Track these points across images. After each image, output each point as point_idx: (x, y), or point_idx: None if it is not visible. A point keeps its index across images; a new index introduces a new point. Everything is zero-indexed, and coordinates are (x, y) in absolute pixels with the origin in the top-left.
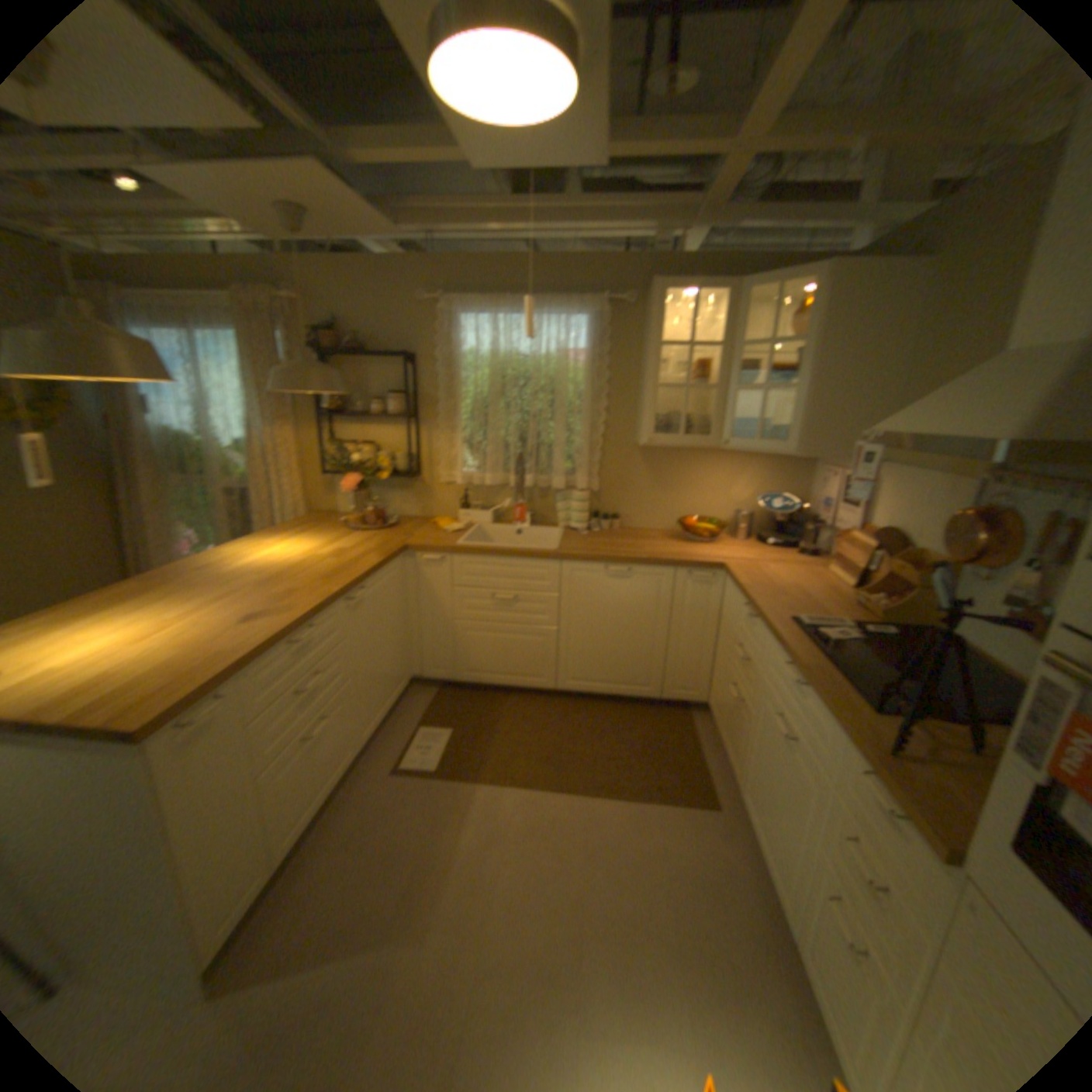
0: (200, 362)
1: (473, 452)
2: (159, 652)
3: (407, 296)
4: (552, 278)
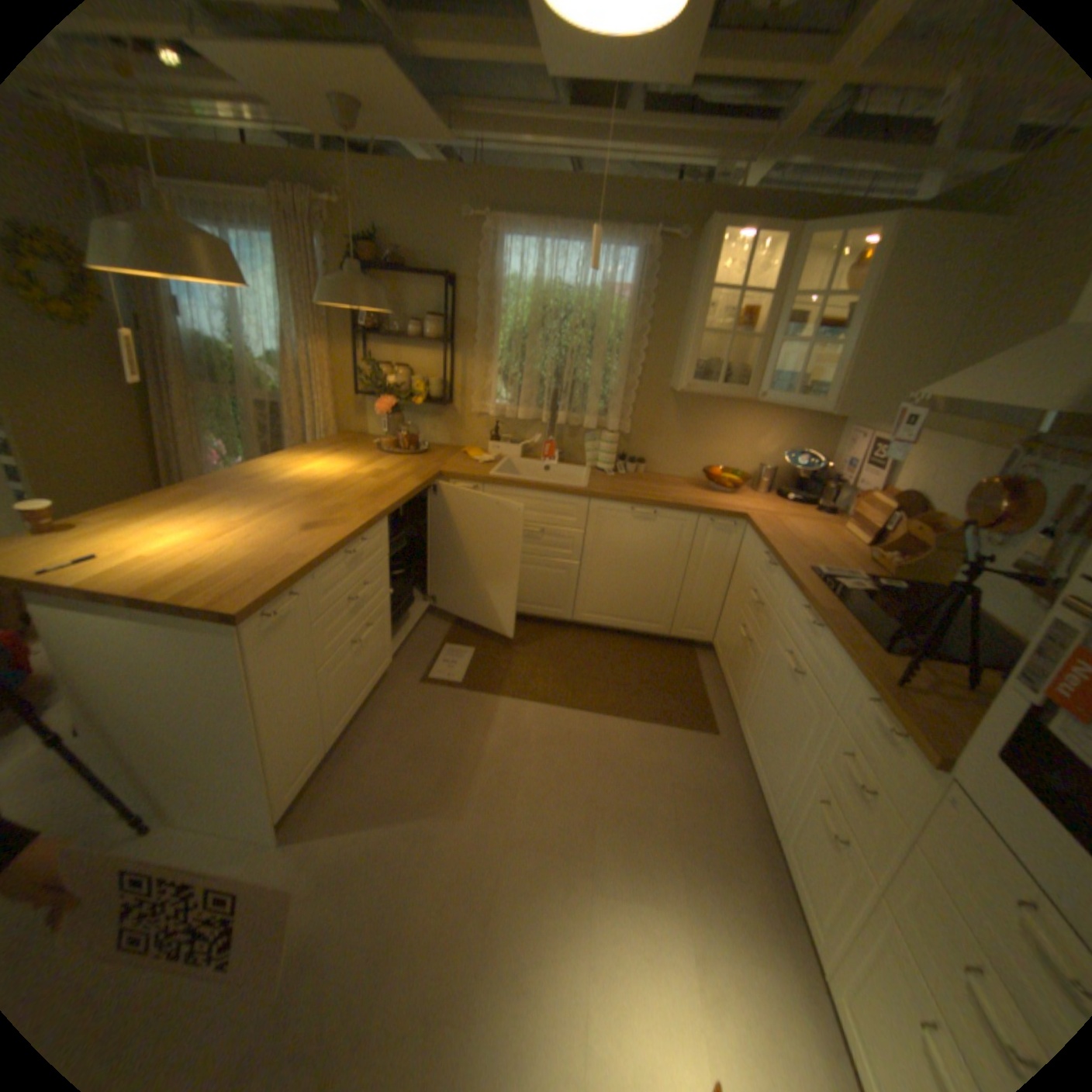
0: None
1: (505, 385)
2: (231, 551)
3: (450, 212)
4: (603, 205)
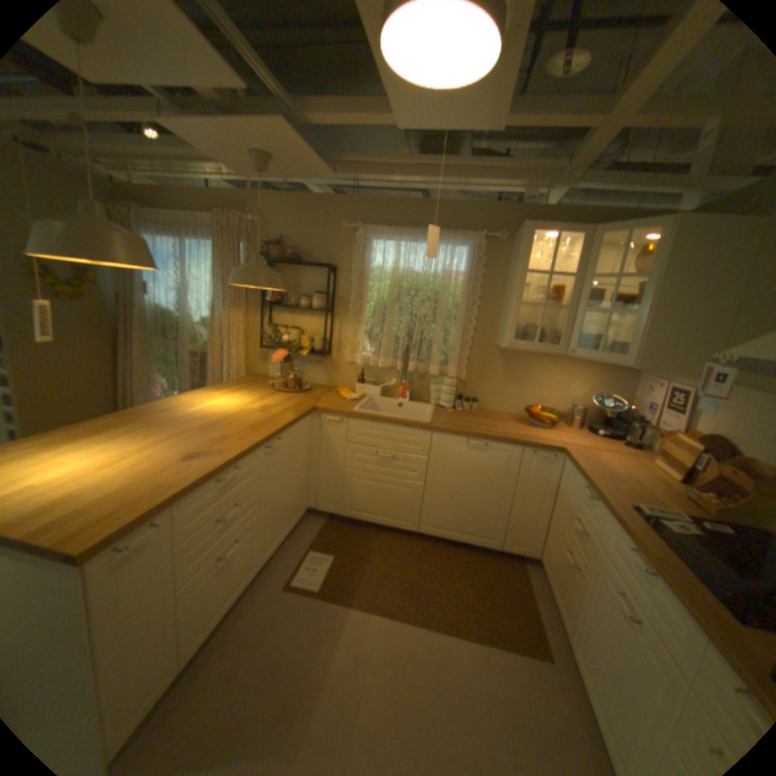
0: (182, 262)
1: (369, 342)
2: (110, 482)
3: (334, 225)
4: (442, 218)
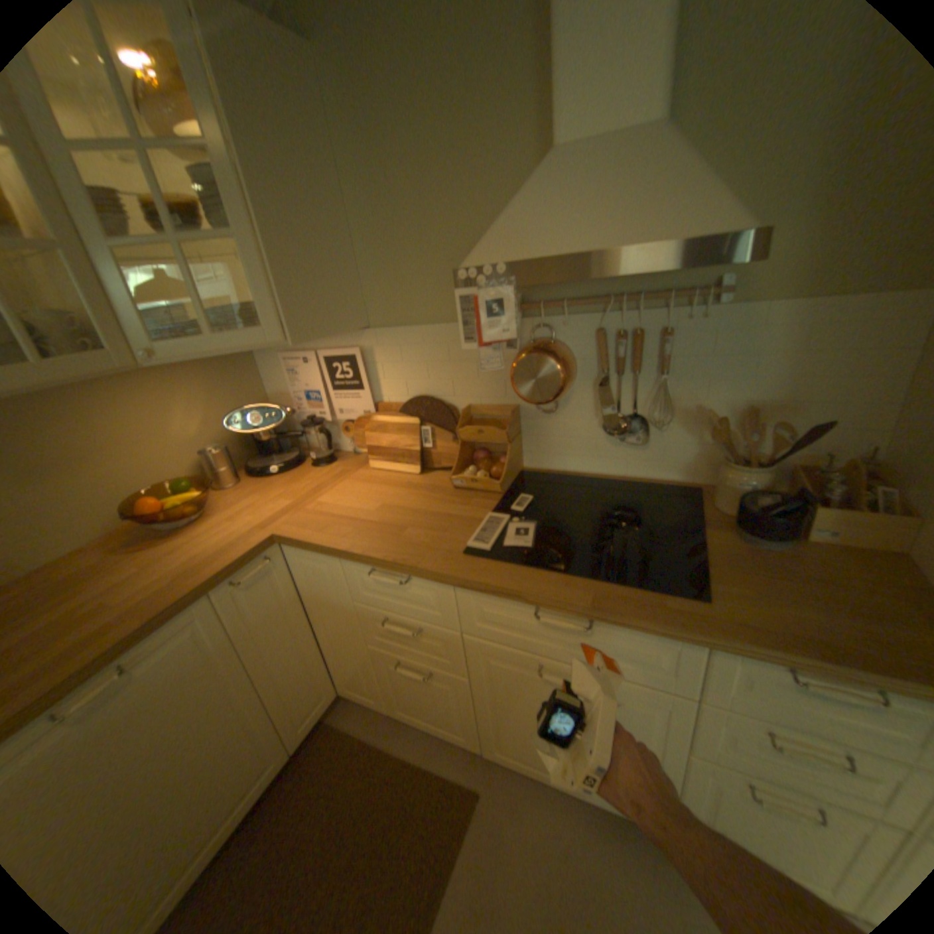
0: None
1: None
2: None
3: None
4: None
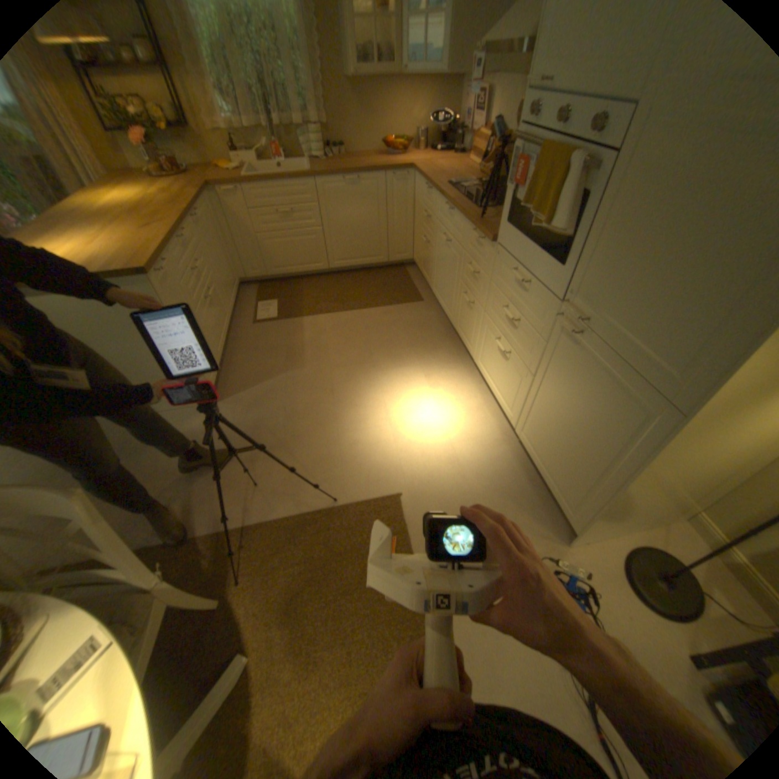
0: None
1: (222, 99)
2: (107, 246)
3: None
4: None
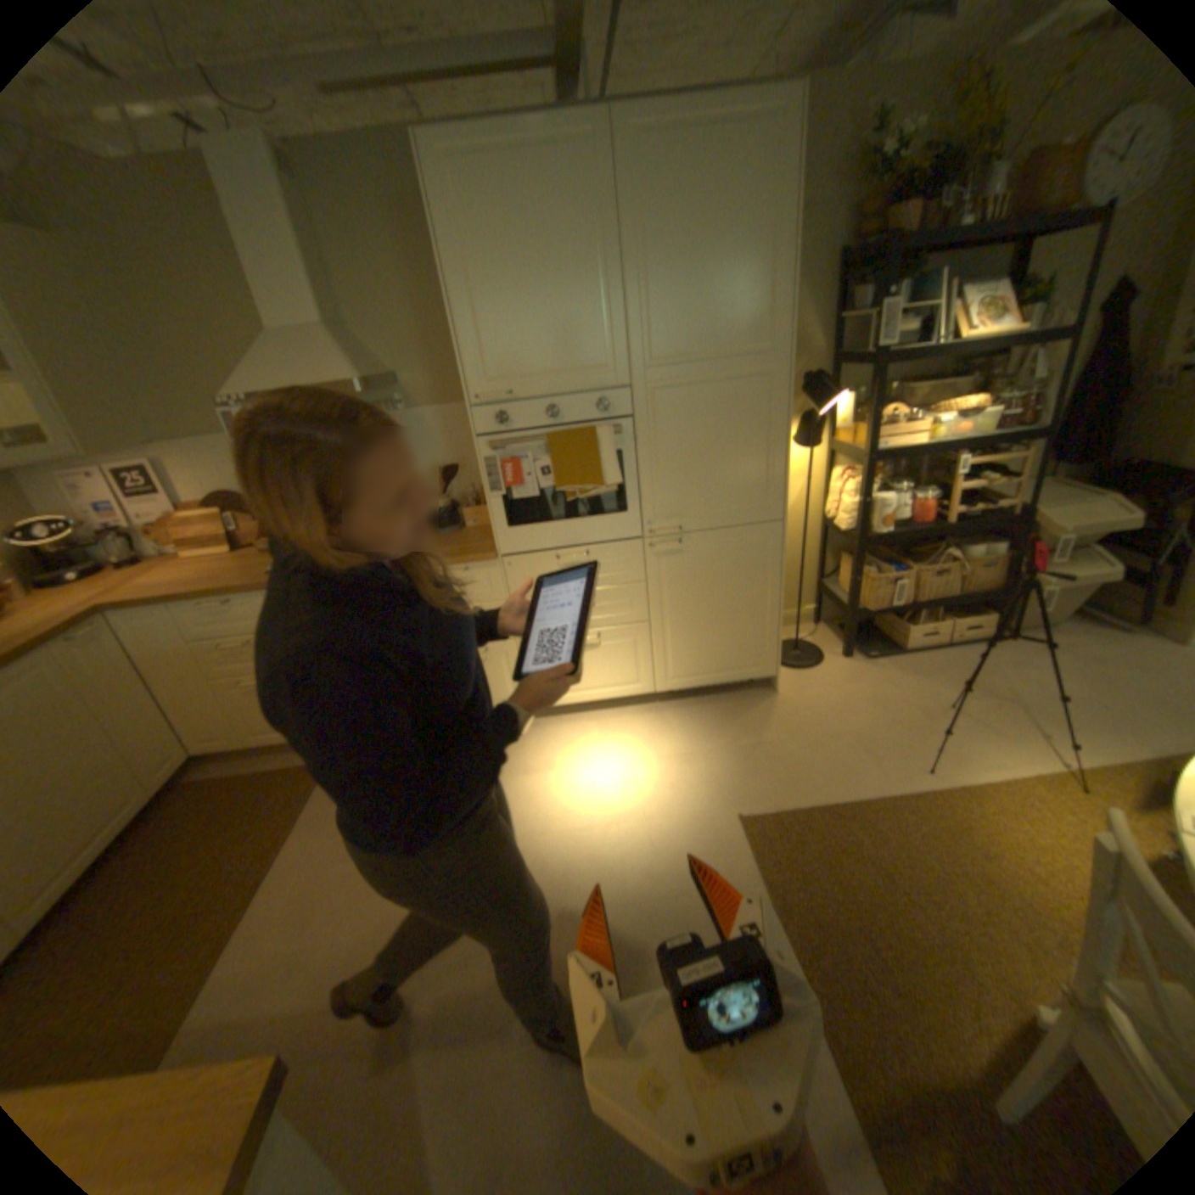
0: None
1: None
2: None
3: None
4: None
